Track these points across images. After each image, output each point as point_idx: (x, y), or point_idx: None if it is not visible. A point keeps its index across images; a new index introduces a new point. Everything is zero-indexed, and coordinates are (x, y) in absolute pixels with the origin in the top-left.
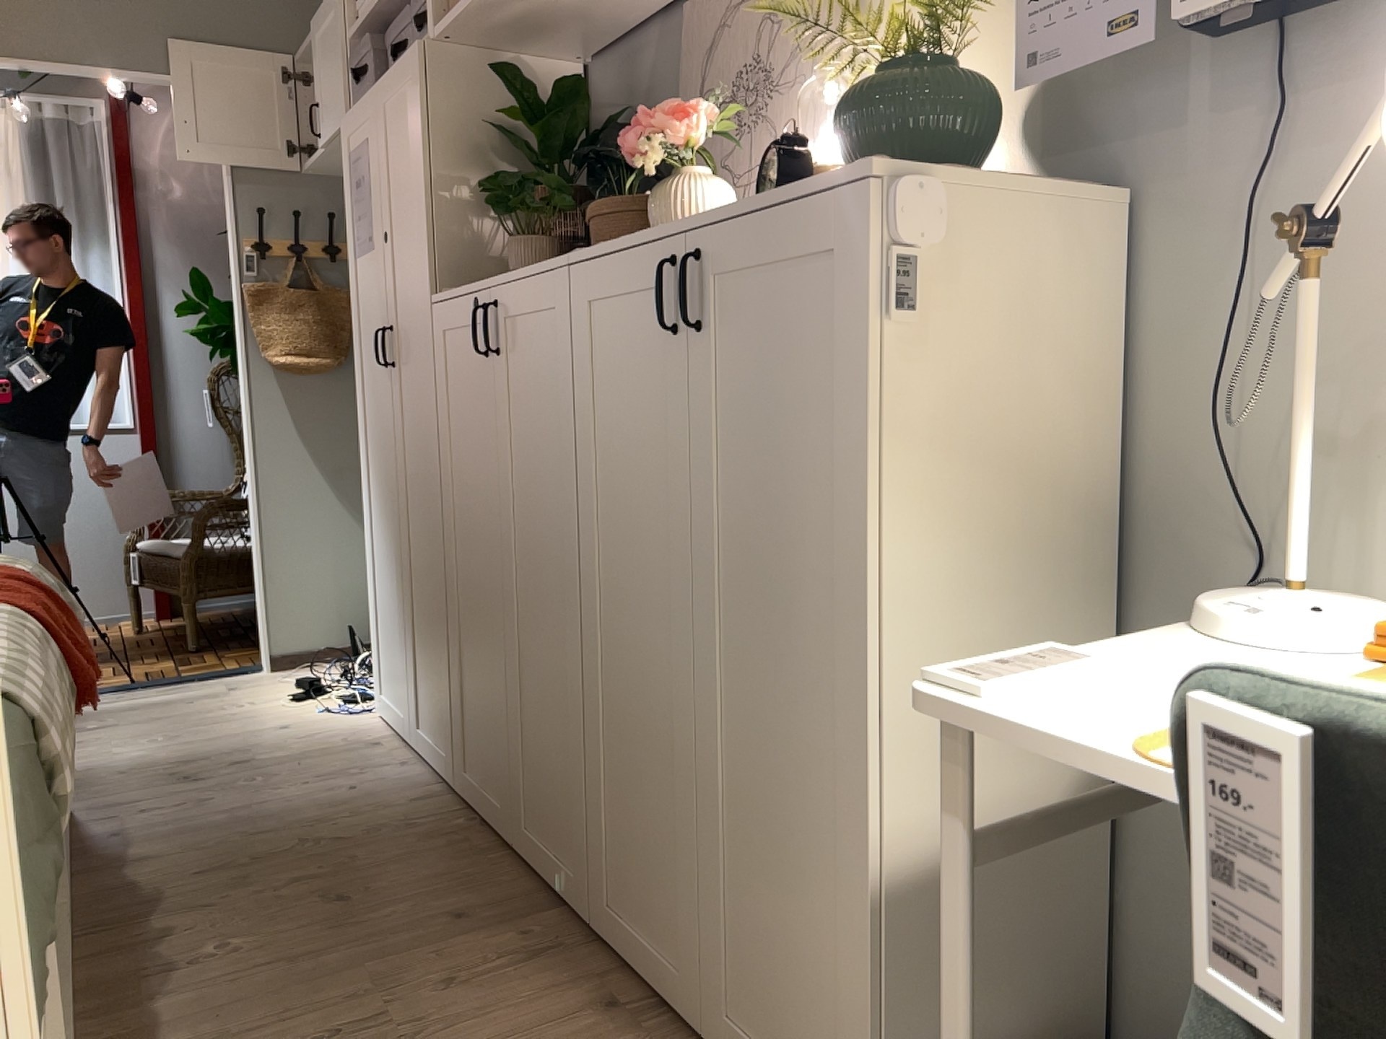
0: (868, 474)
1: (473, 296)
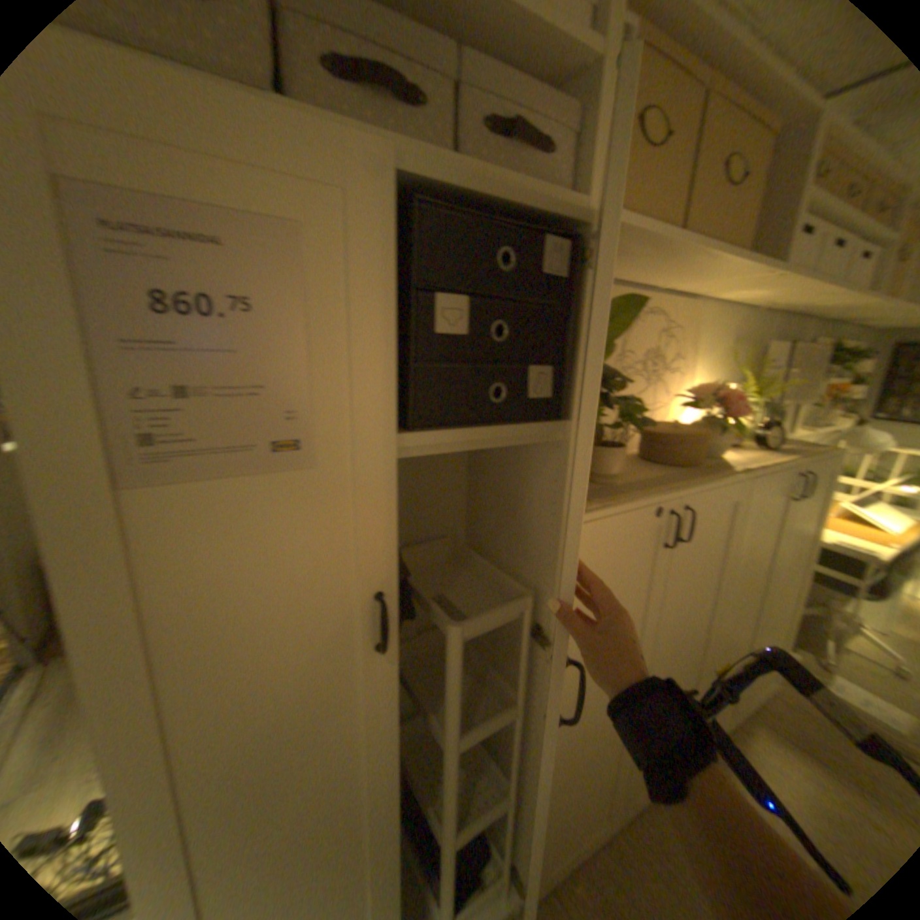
0: (826, 524)
1: (659, 506)
